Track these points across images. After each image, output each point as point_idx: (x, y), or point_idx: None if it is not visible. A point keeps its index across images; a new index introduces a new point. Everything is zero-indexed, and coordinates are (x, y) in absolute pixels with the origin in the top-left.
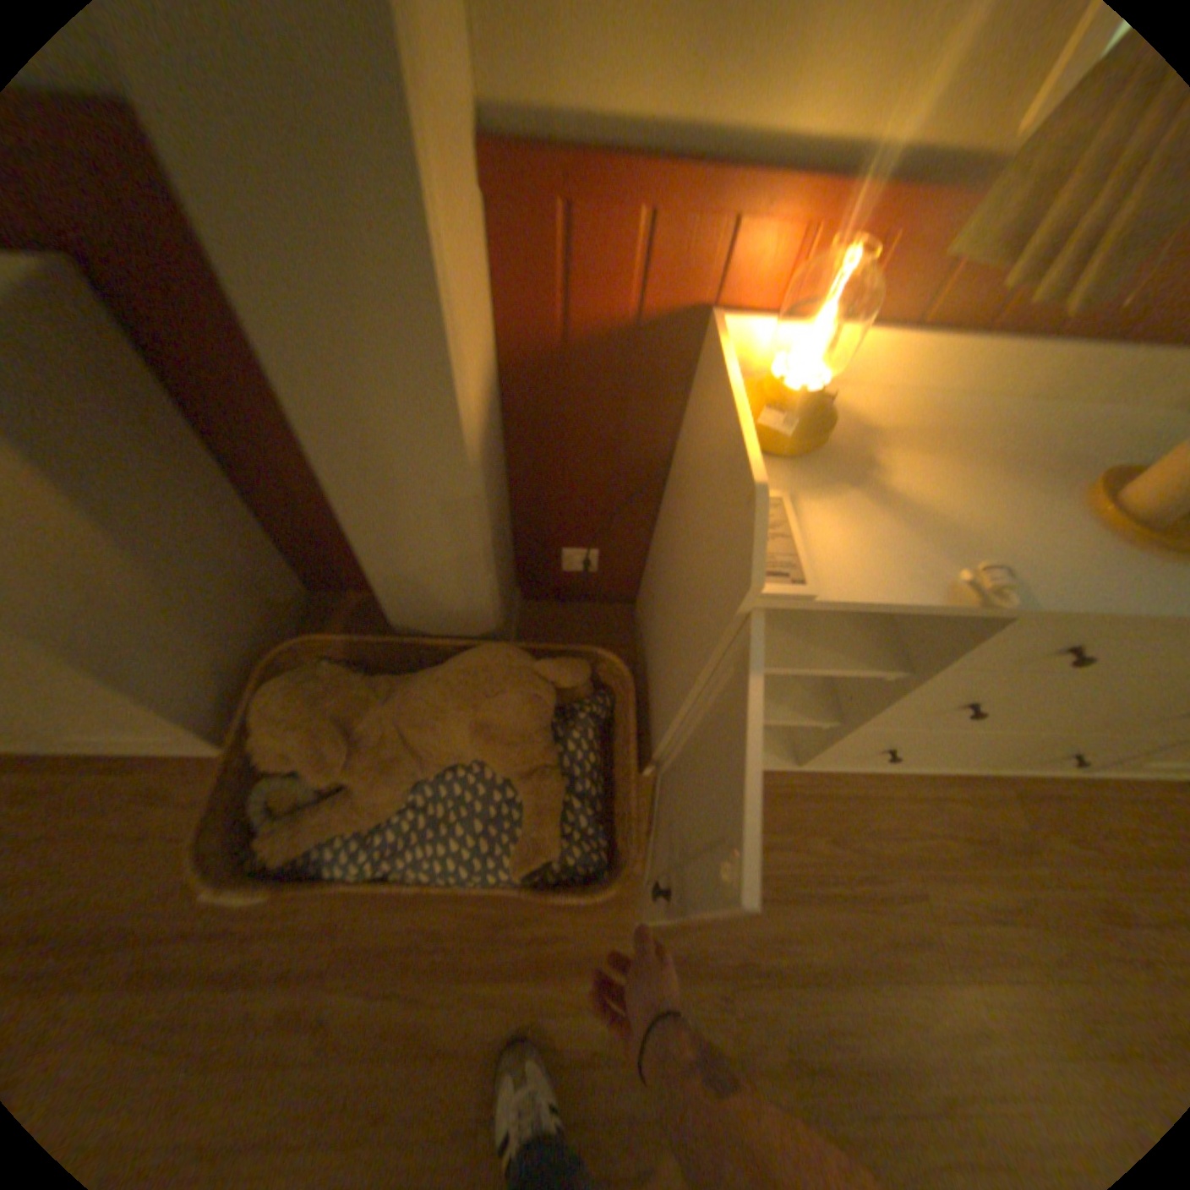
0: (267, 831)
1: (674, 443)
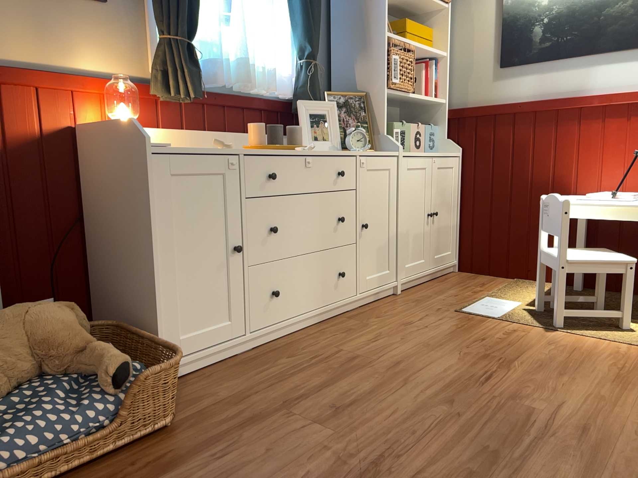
0: None
1: (79, 199)
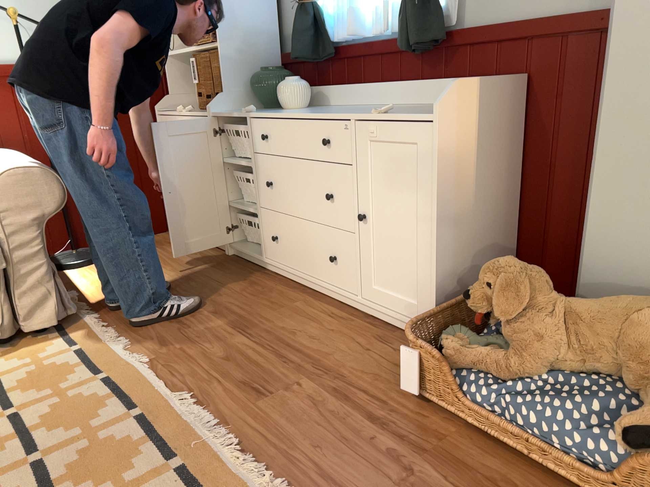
0: (449, 337)
1: None
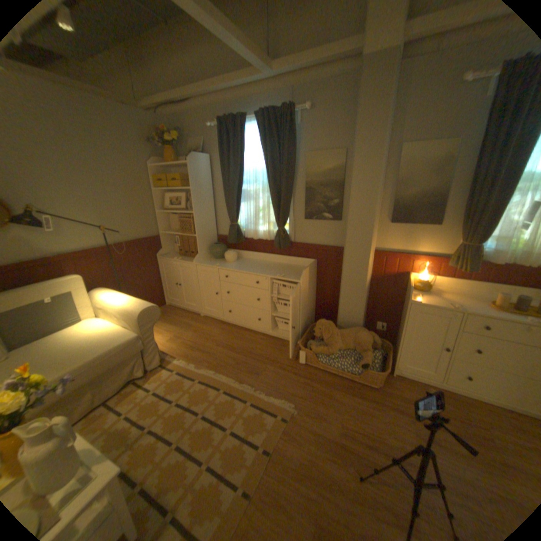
0: (311, 346)
1: (404, 297)
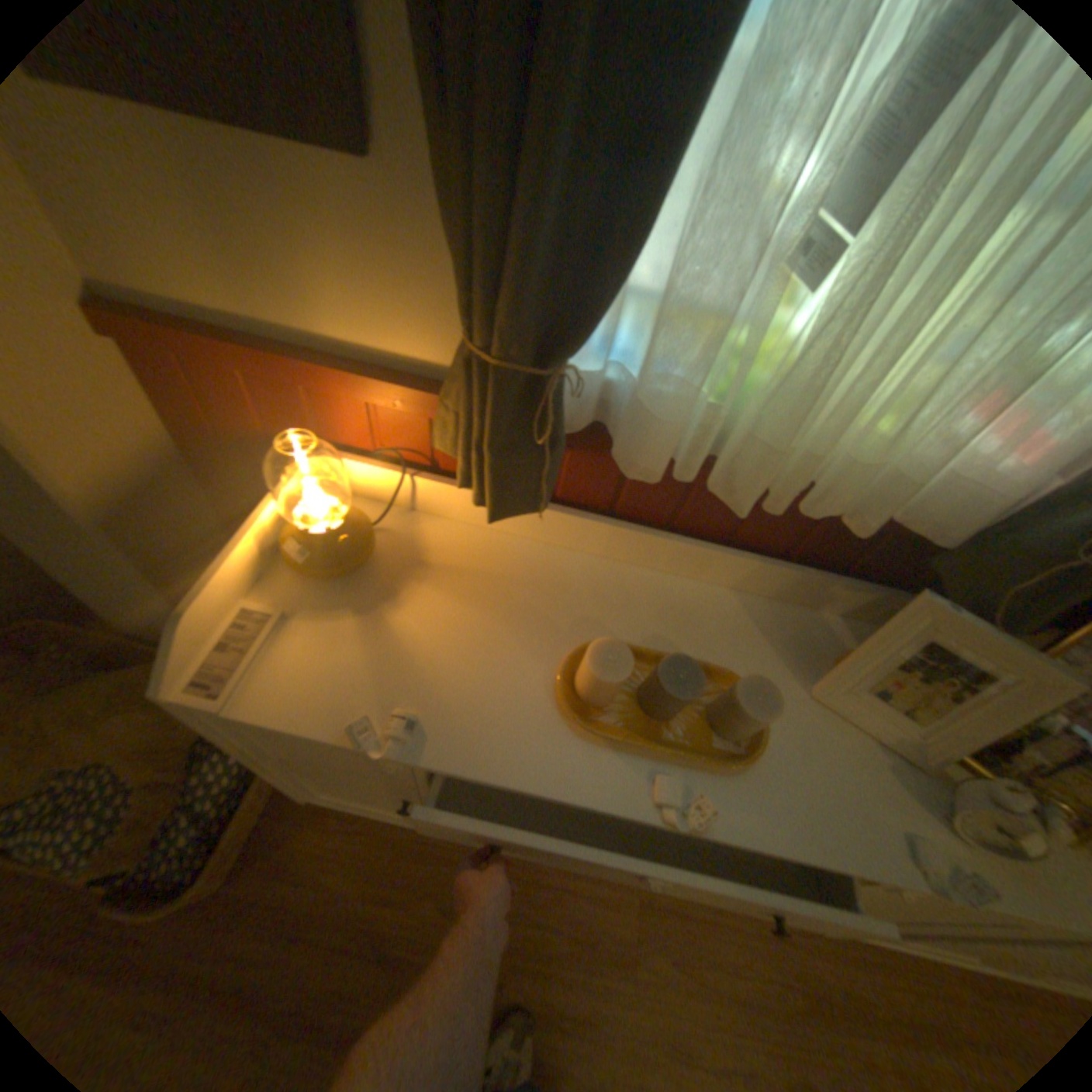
0: None
1: None
